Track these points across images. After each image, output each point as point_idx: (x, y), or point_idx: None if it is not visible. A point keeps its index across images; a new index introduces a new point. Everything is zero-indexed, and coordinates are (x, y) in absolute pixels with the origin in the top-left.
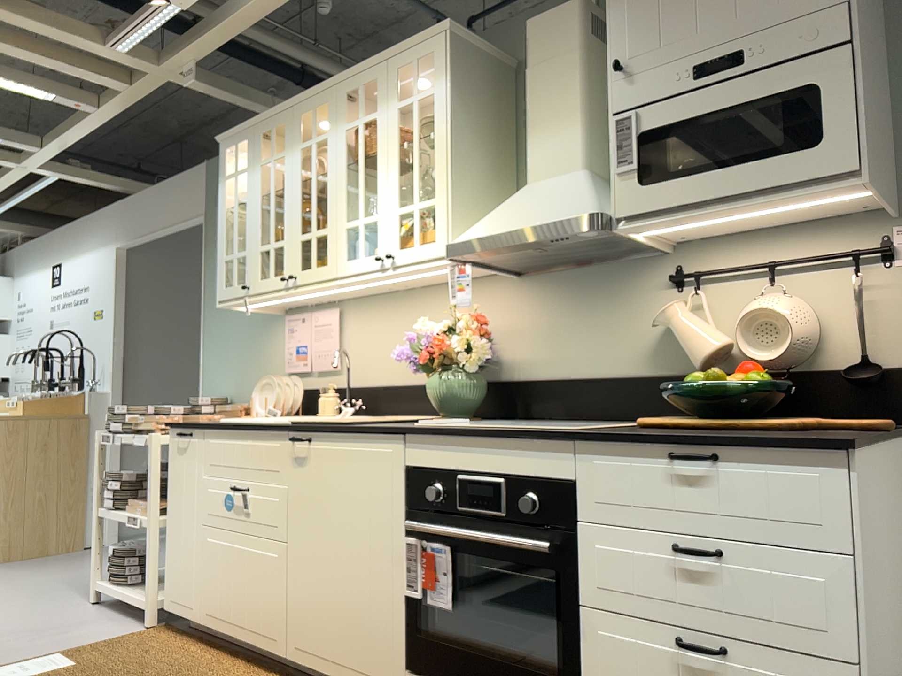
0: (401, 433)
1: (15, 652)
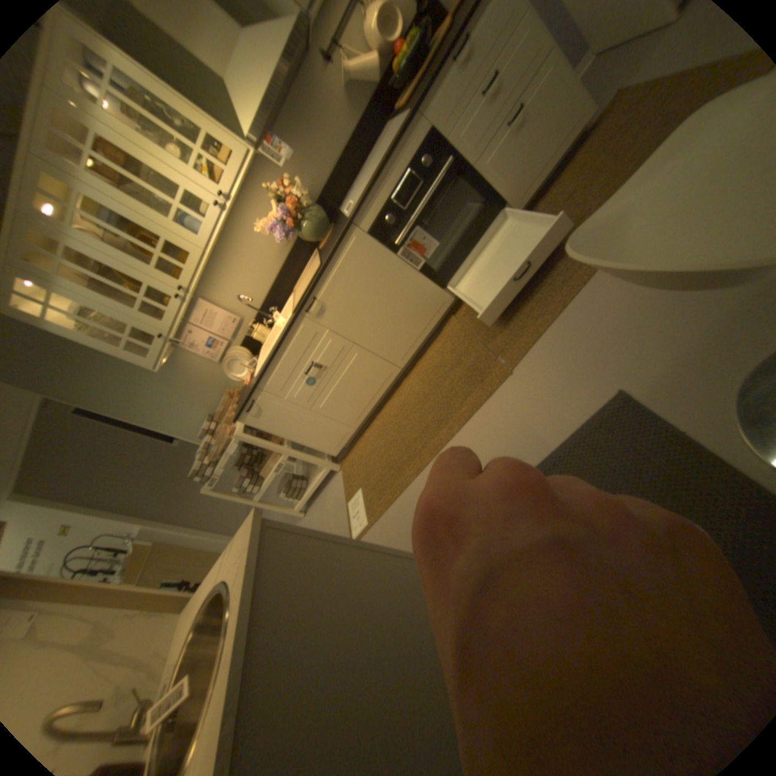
0: (352, 221)
1: (337, 529)
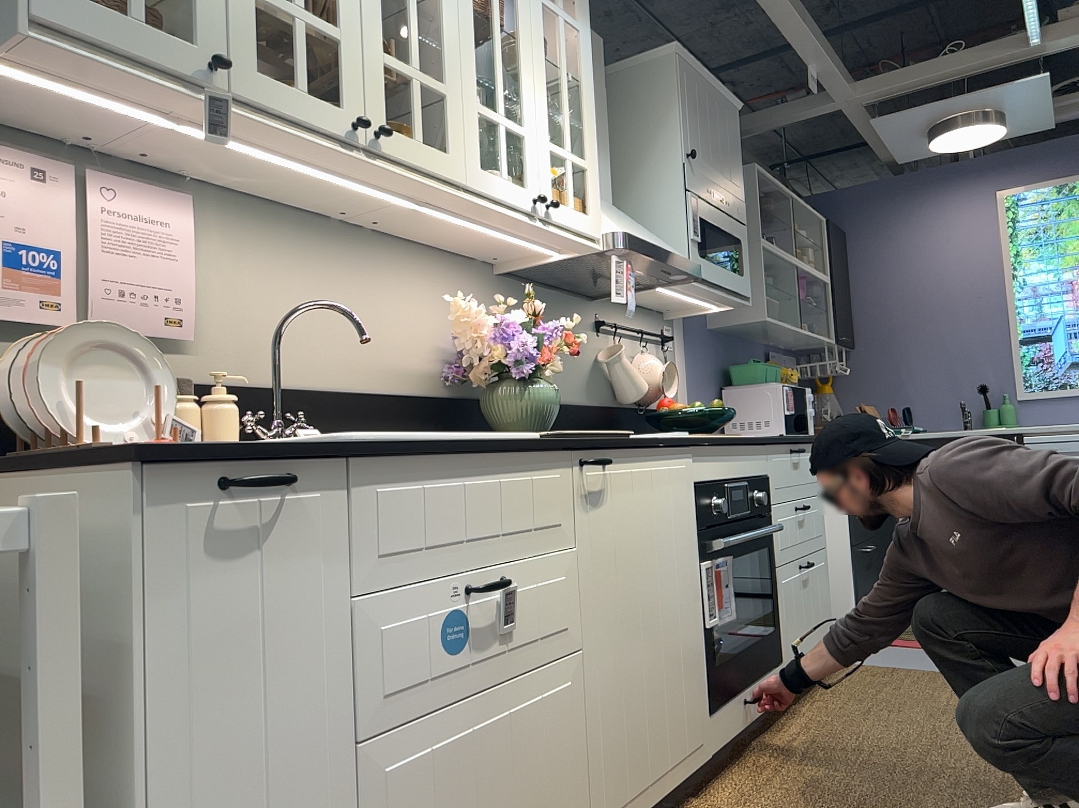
0: (697, 444)
1: None
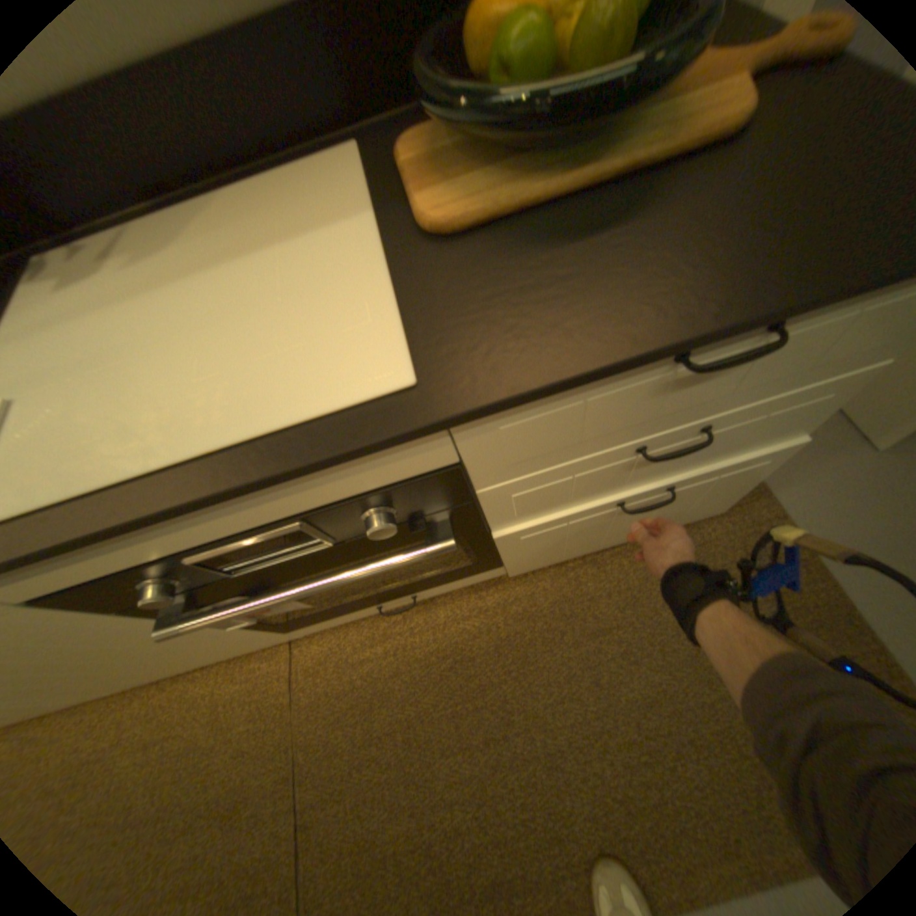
0: None
1: None
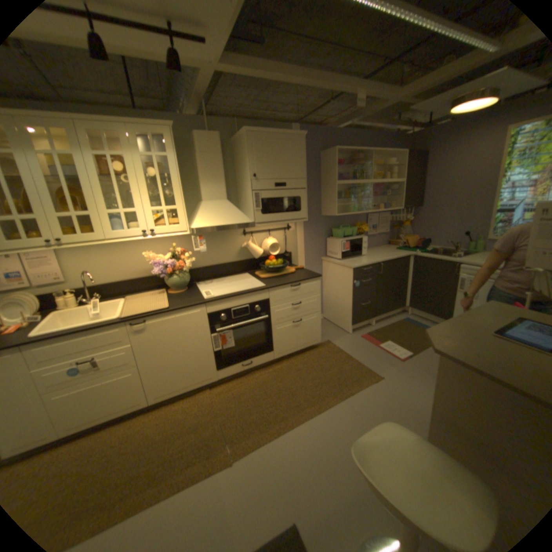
0: (206, 303)
1: None
